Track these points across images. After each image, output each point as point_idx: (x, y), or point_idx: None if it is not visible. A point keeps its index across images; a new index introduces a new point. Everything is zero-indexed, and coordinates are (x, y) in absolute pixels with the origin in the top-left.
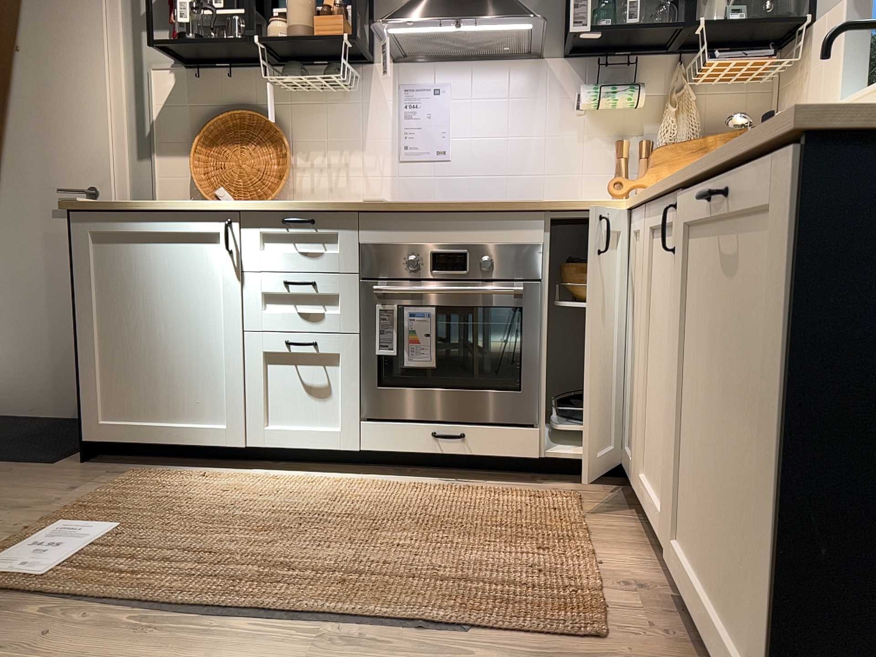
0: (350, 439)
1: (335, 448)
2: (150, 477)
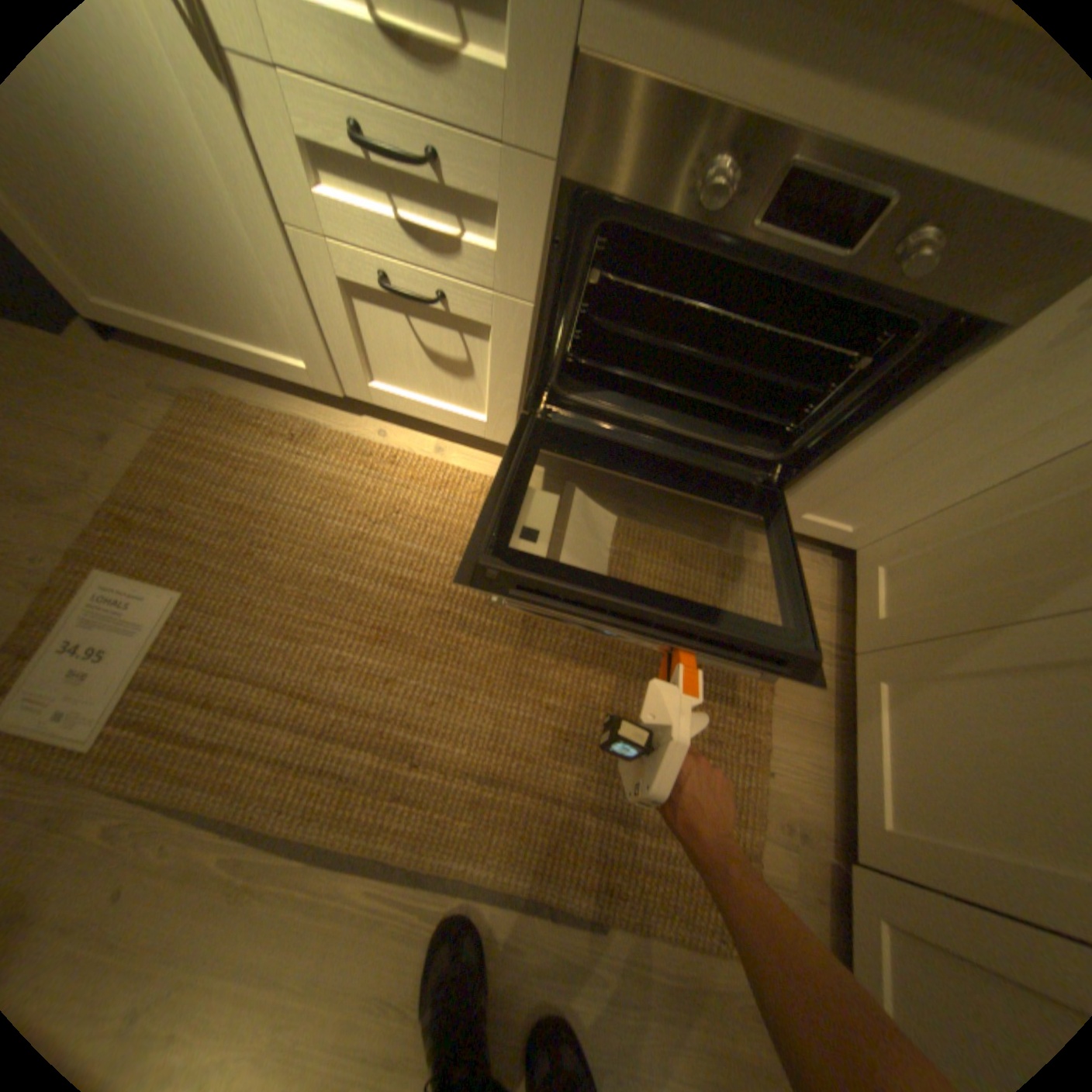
0: (501, 431)
1: (477, 432)
2: (212, 422)
